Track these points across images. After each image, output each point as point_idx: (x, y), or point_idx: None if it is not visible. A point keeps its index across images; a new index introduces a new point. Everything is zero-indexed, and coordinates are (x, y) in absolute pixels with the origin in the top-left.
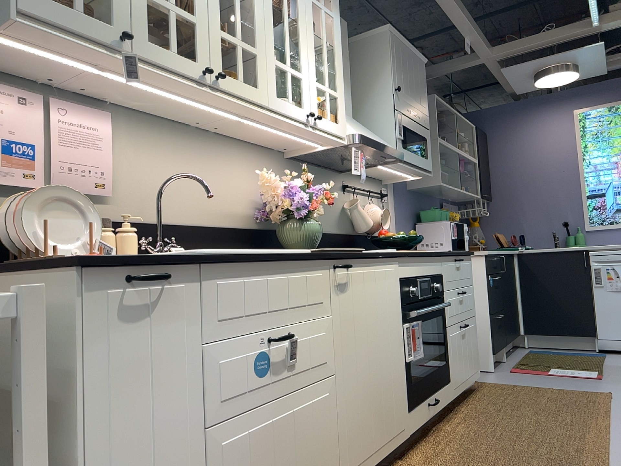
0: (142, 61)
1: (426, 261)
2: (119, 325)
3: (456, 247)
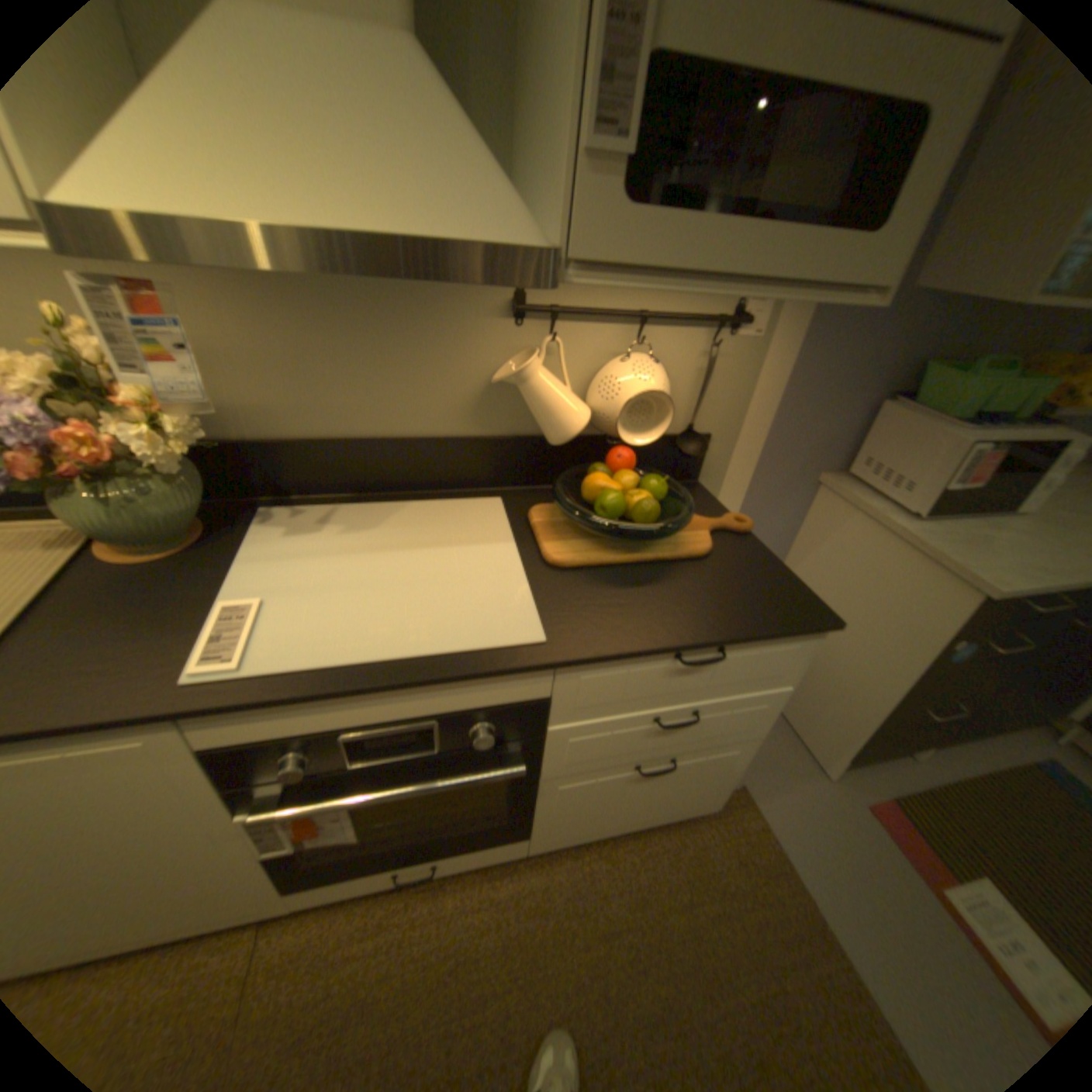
0: None
1: (417, 691)
2: None
3: (960, 508)
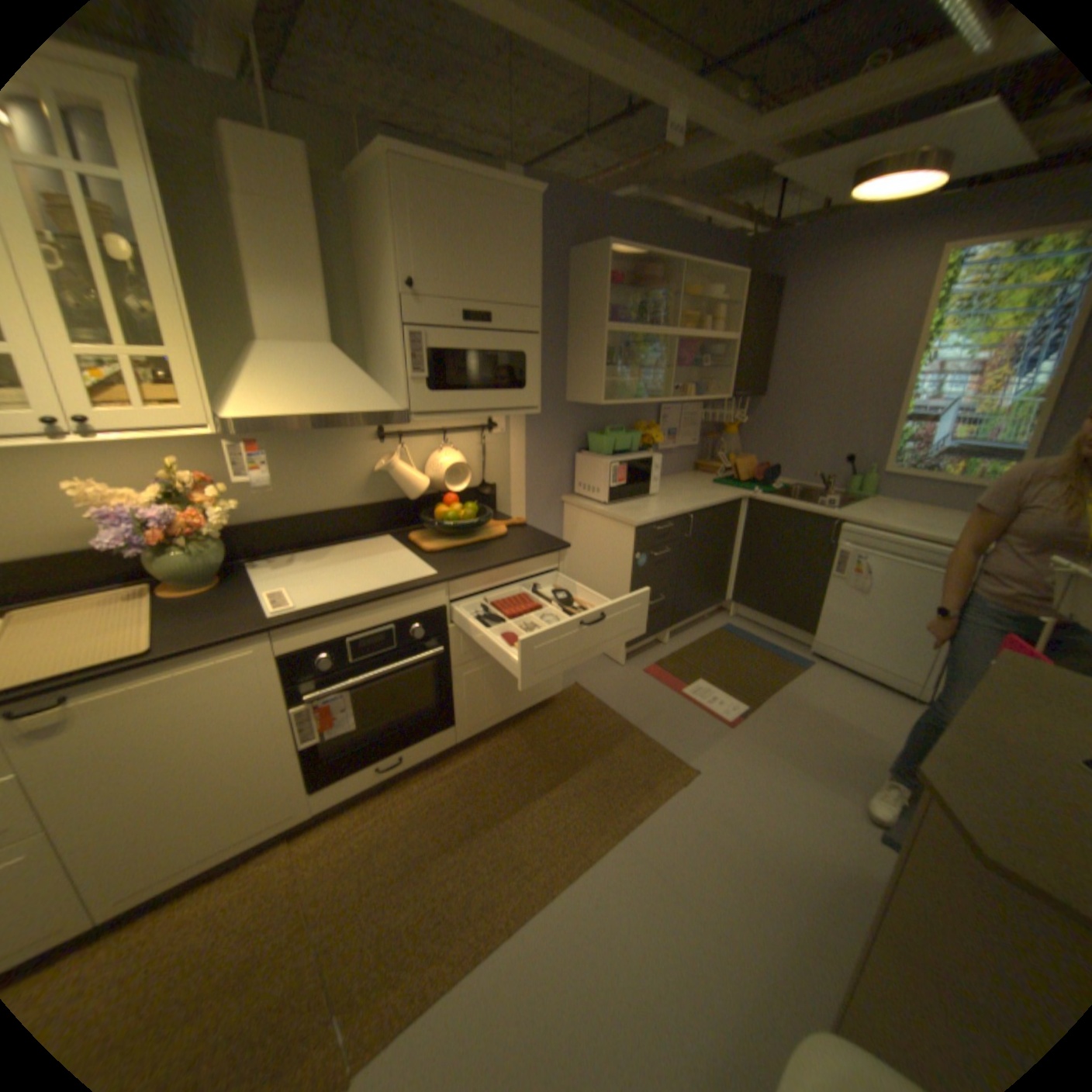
0: None
1: (383, 604)
2: None
3: (622, 497)
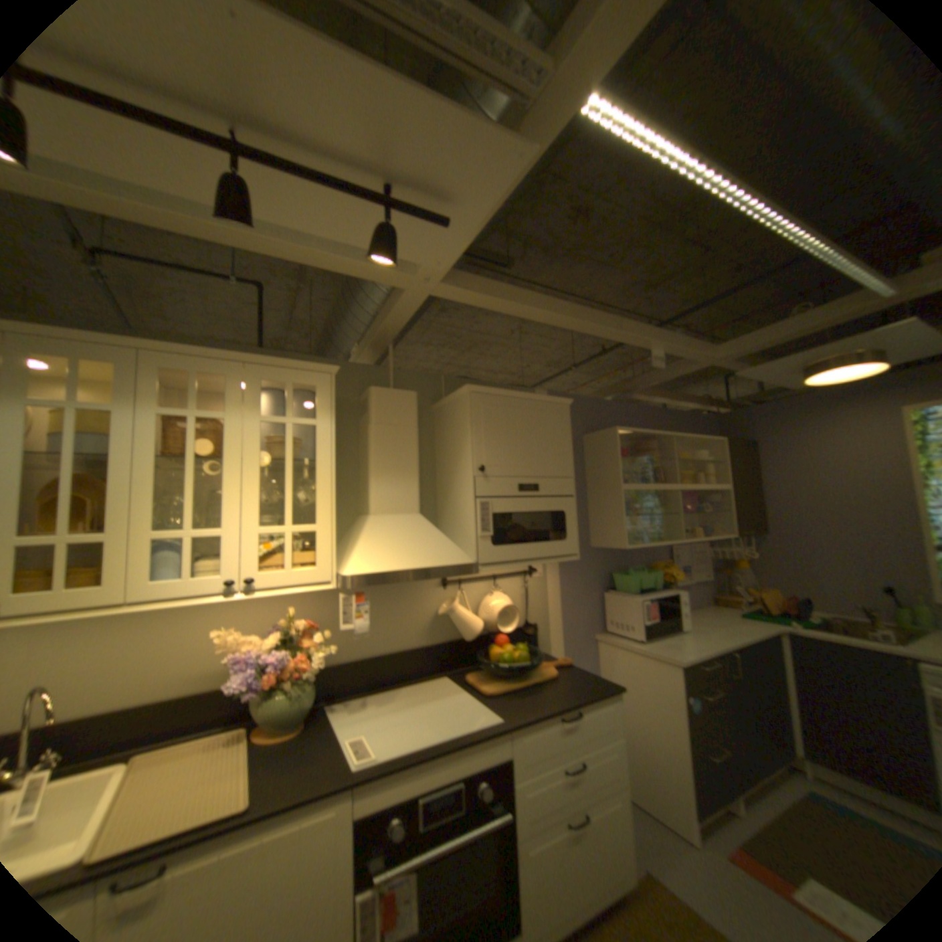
0: None
1: (456, 760)
2: None
3: (658, 635)
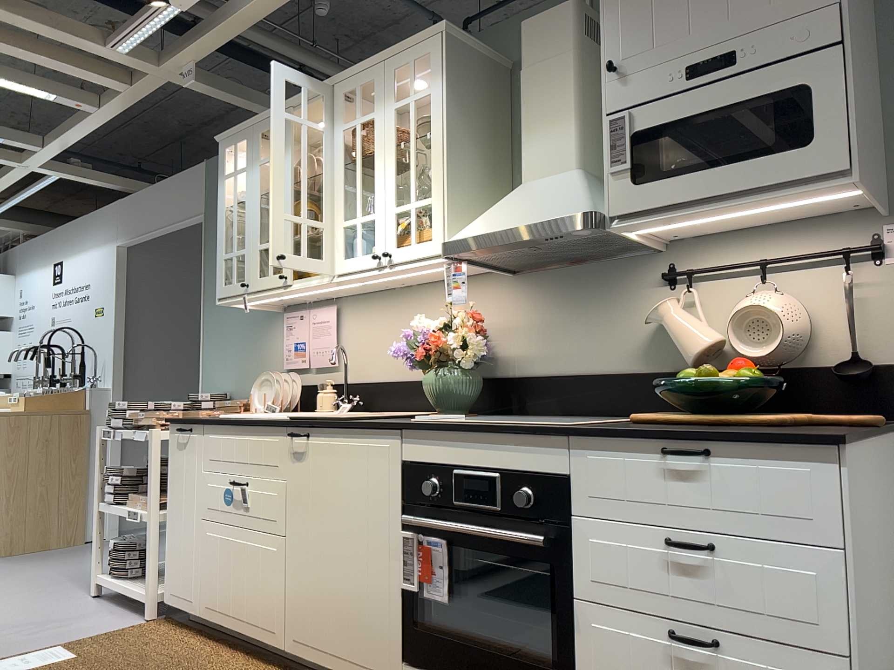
0: (260, 291)
1: (491, 441)
2: (178, 450)
3: None
